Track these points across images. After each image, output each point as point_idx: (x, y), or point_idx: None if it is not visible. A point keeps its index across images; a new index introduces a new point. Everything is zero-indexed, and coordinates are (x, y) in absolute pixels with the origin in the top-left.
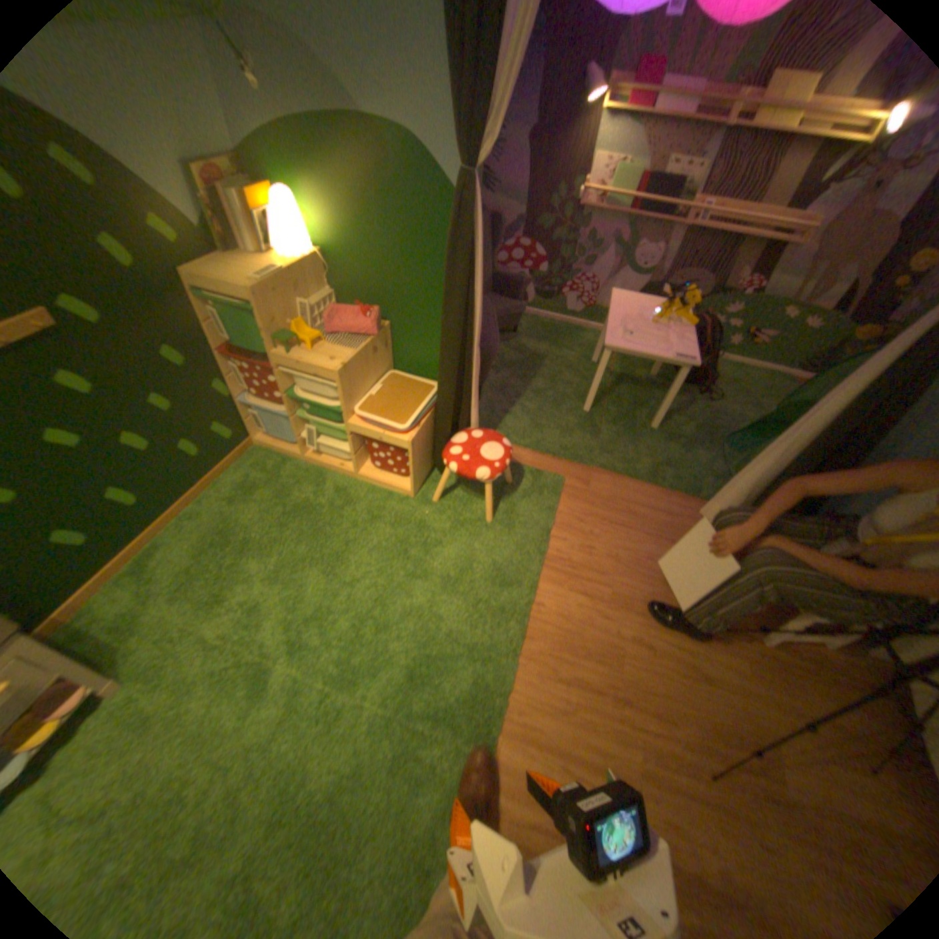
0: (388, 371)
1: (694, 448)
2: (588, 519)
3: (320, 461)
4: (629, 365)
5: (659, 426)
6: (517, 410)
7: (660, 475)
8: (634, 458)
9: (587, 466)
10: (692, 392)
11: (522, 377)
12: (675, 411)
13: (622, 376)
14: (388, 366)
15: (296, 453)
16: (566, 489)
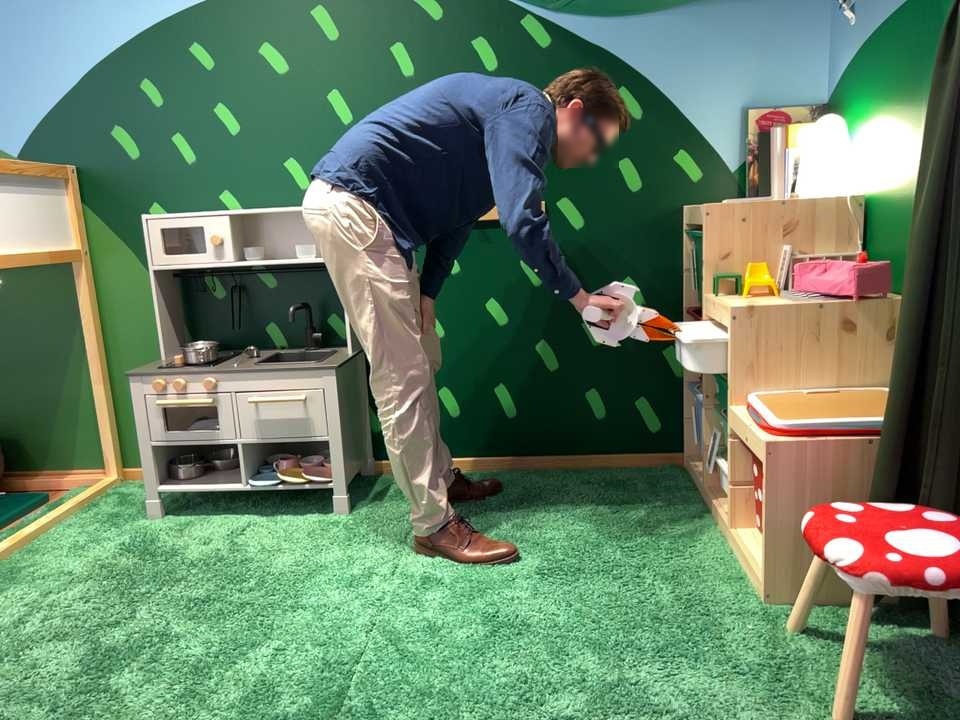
0: (886, 389)
1: None
2: None
3: (713, 501)
4: None
5: None
6: None
7: None
8: None
9: None
10: None
11: None
12: None
13: None
14: (887, 378)
15: (702, 483)
16: None
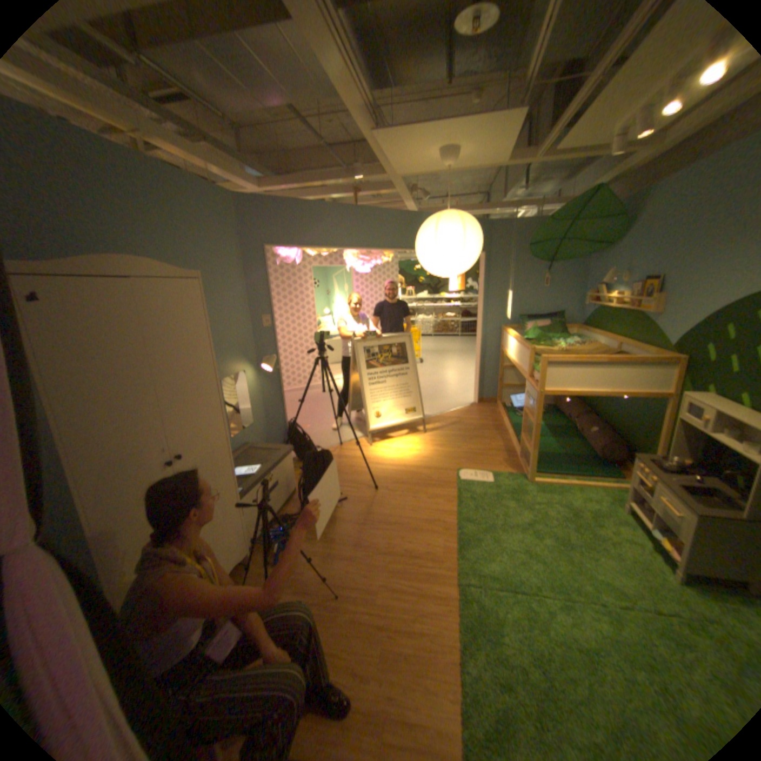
0: None
1: None
2: None
3: None
4: None
5: None
6: None
7: None
8: None
9: None
10: None
11: None
12: None
13: None
14: None
15: None
16: None
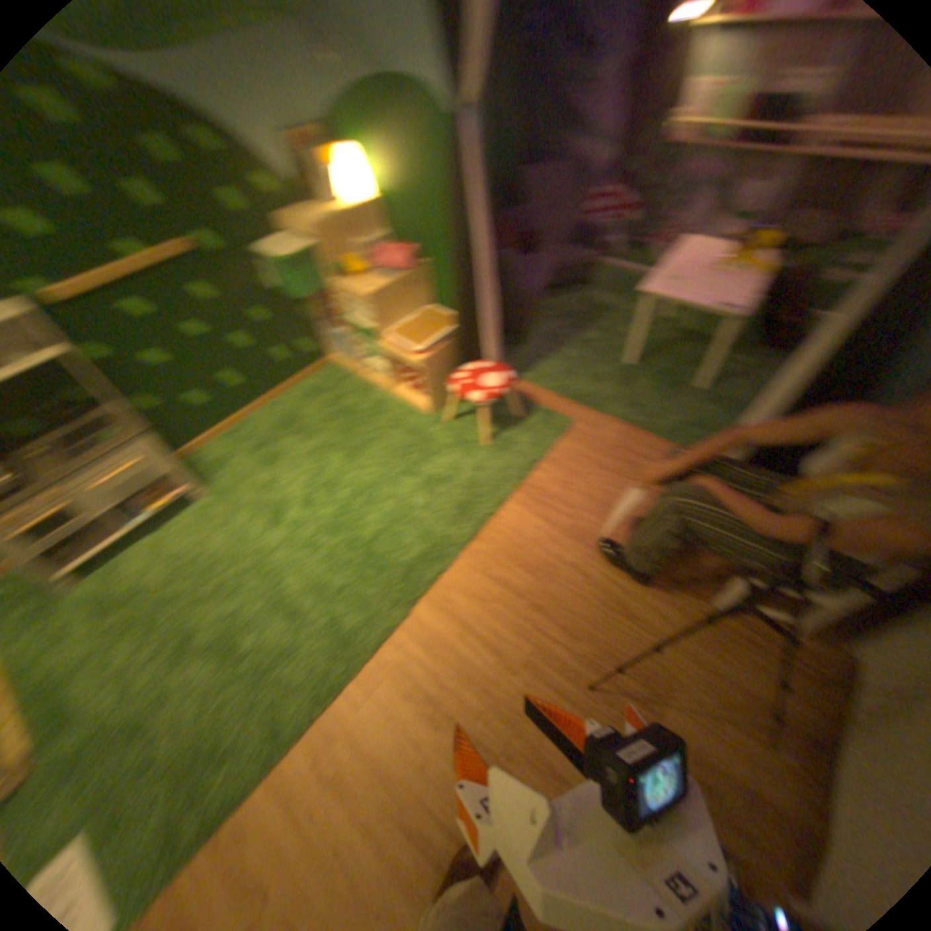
0: (424, 307)
1: (737, 414)
2: (578, 460)
3: (367, 380)
4: (704, 324)
5: (702, 385)
6: (554, 357)
7: (679, 433)
8: (657, 414)
9: (601, 415)
10: (765, 355)
11: (574, 328)
12: (726, 372)
13: (688, 334)
14: (423, 302)
15: (352, 372)
16: (569, 432)
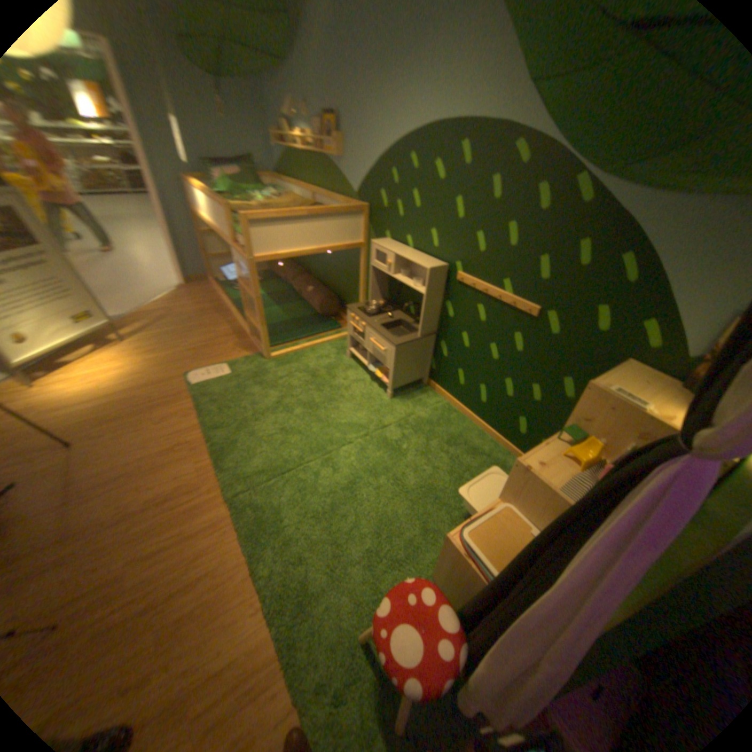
0: None
1: None
2: None
3: None
4: None
5: None
6: None
7: None
8: None
9: None
10: None
11: None
12: None
13: None
14: None
15: None
16: None
